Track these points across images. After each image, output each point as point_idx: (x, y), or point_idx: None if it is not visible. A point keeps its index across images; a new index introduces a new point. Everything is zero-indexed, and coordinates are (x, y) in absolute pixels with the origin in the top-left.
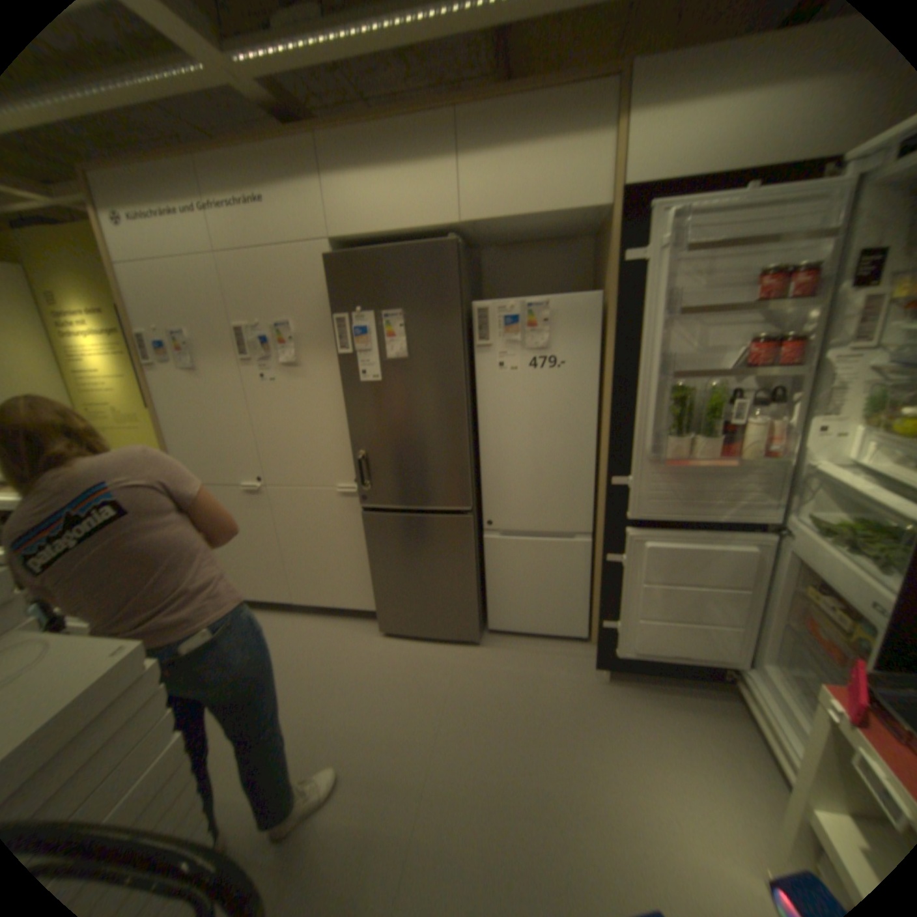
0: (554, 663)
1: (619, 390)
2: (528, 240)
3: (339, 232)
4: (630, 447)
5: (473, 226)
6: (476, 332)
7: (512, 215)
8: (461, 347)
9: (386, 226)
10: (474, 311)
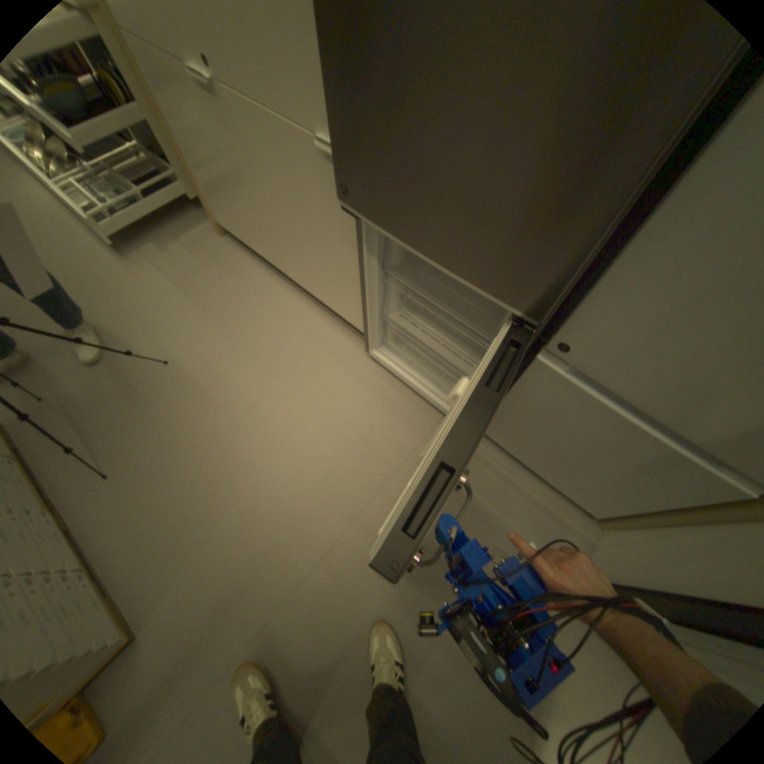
0: (532, 518)
1: None
2: None
3: None
4: None
5: None
6: None
7: None
8: None
9: None
10: None
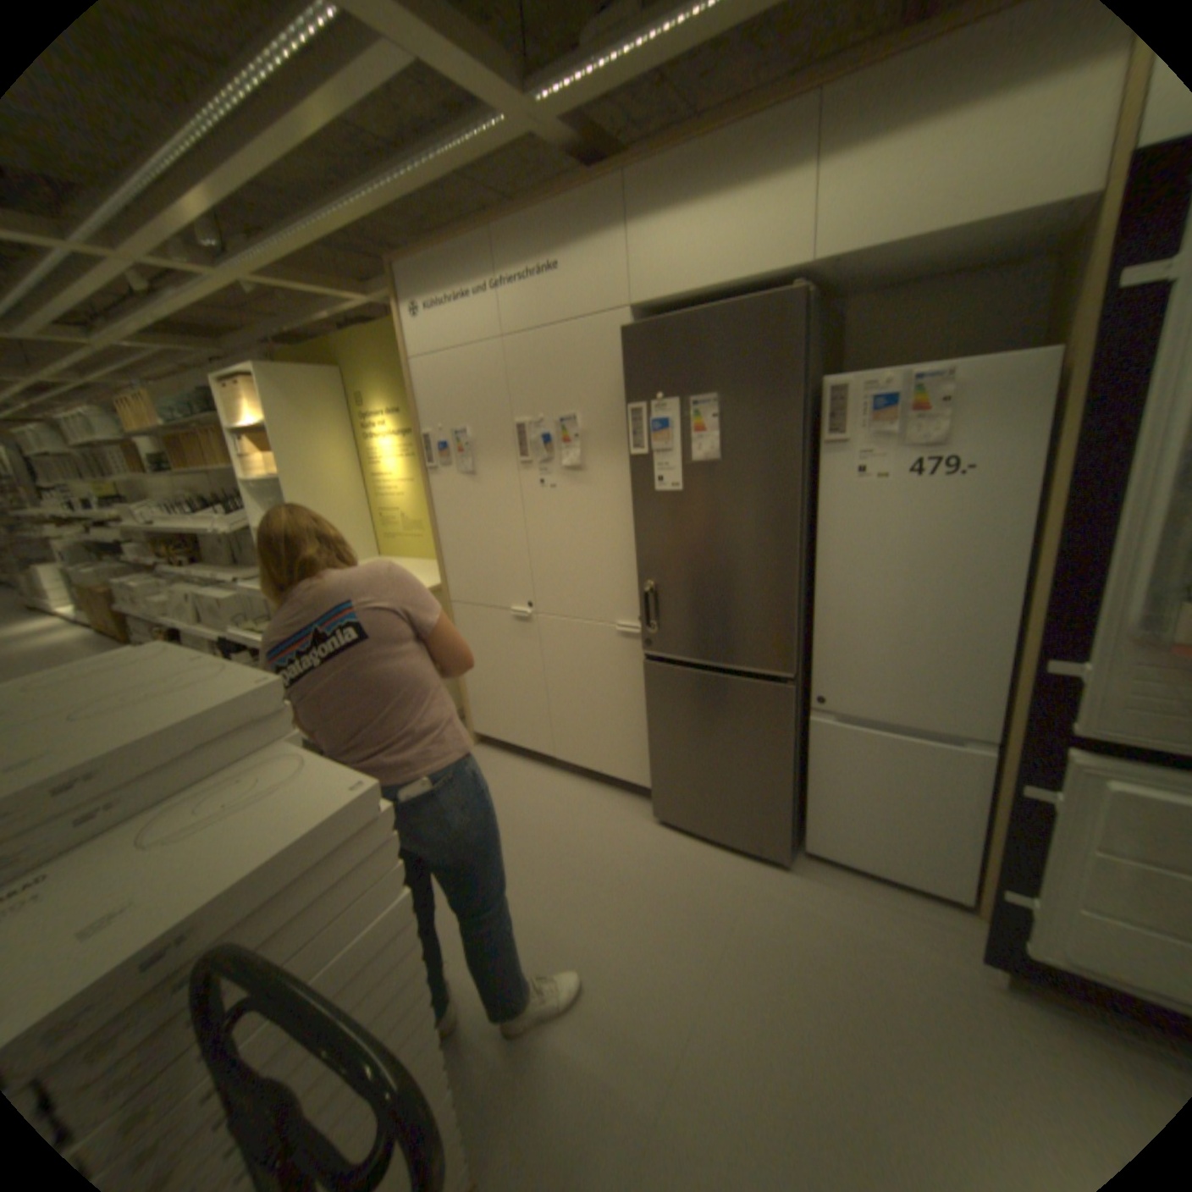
0: (908, 931)
1: (1080, 514)
2: (927, 276)
3: (642, 297)
4: (1093, 614)
5: (835, 265)
6: (824, 423)
7: (900, 239)
8: (799, 445)
9: (704, 281)
10: (825, 391)
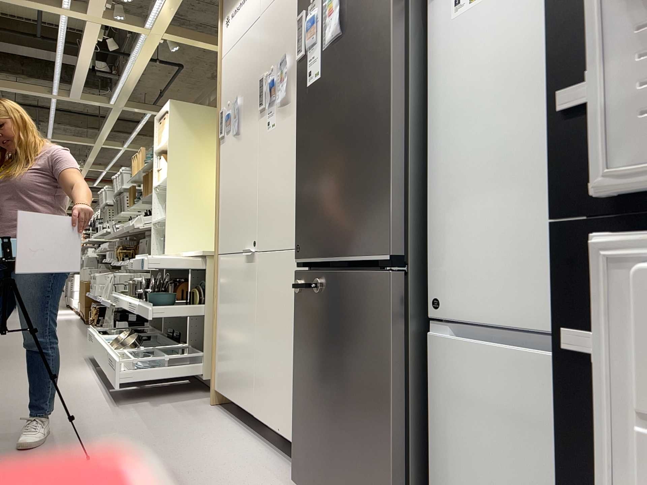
0: None
1: None
2: None
3: None
4: None
5: None
6: None
7: None
8: None
9: None
10: None
